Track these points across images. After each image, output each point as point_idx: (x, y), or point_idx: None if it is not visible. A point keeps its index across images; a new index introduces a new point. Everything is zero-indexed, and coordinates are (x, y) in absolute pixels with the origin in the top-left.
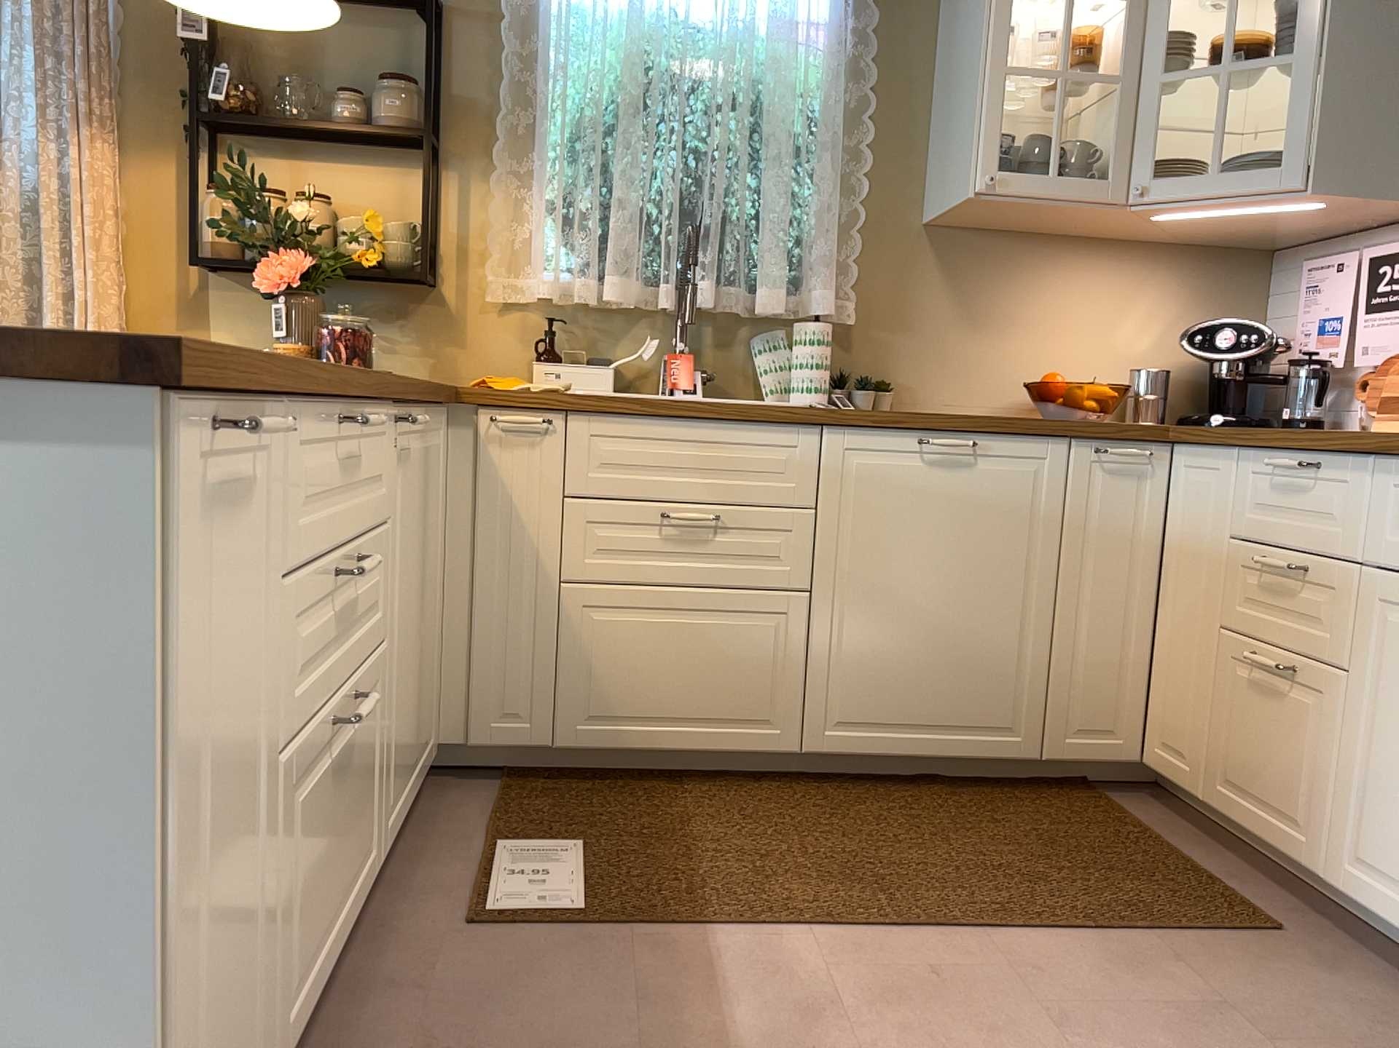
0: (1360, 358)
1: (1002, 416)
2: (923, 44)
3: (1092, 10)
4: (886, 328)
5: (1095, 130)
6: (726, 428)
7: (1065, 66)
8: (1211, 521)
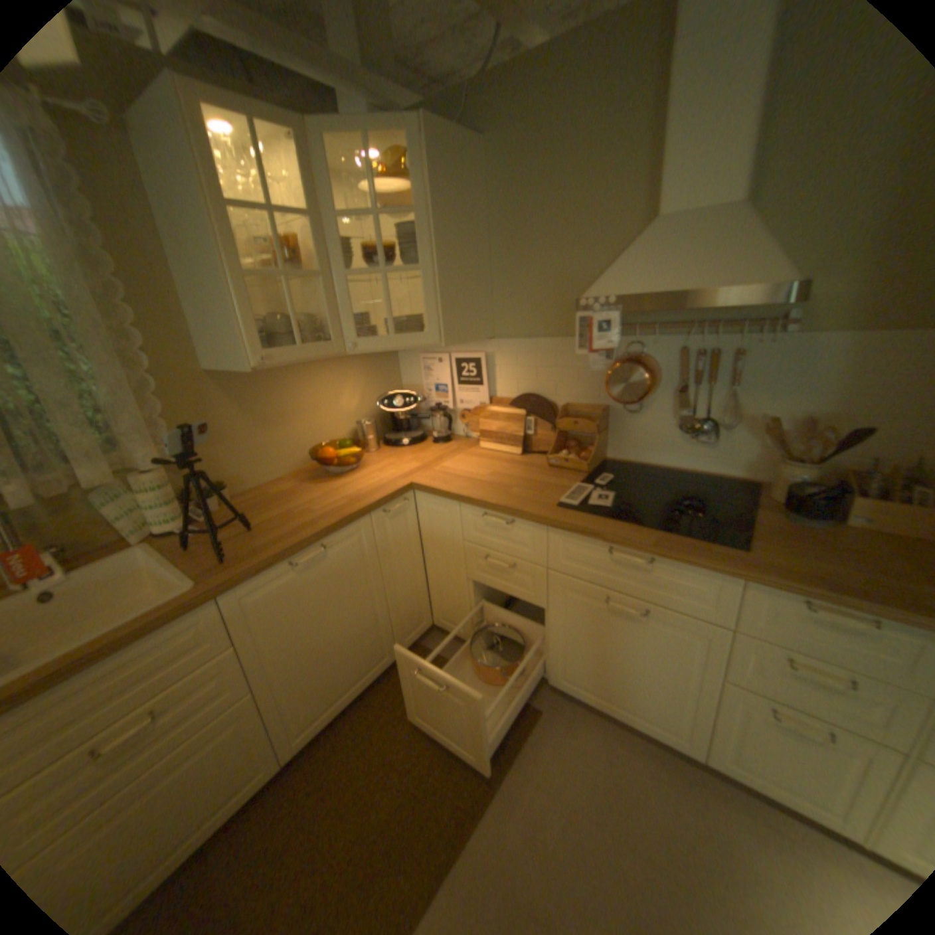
0: (459, 405)
1: (330, 520)
2: (143, 229)
3: (277, 213)
4: (202, 449)
5: (304, 297)
6: (125, 656)
7: (272, 254)
8: (449, 530)
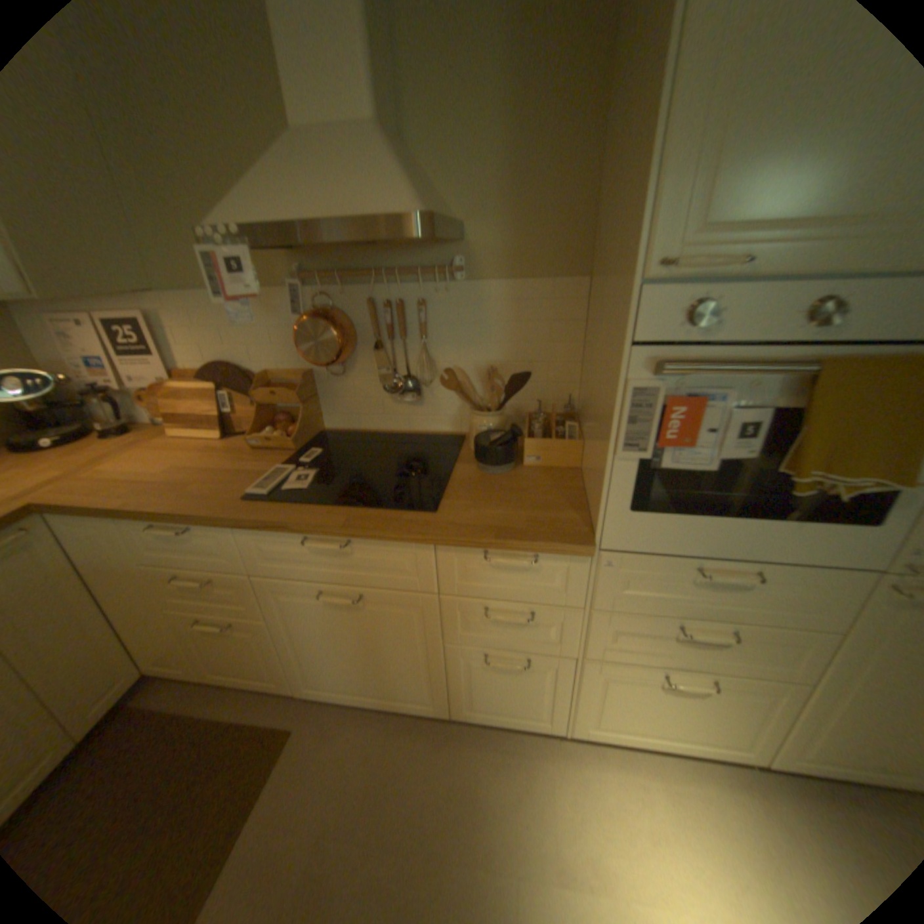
0: (126, 383)
1: None
2: None
3: None
4: None
5: None
6: None
7: None
8: (111, 556)
